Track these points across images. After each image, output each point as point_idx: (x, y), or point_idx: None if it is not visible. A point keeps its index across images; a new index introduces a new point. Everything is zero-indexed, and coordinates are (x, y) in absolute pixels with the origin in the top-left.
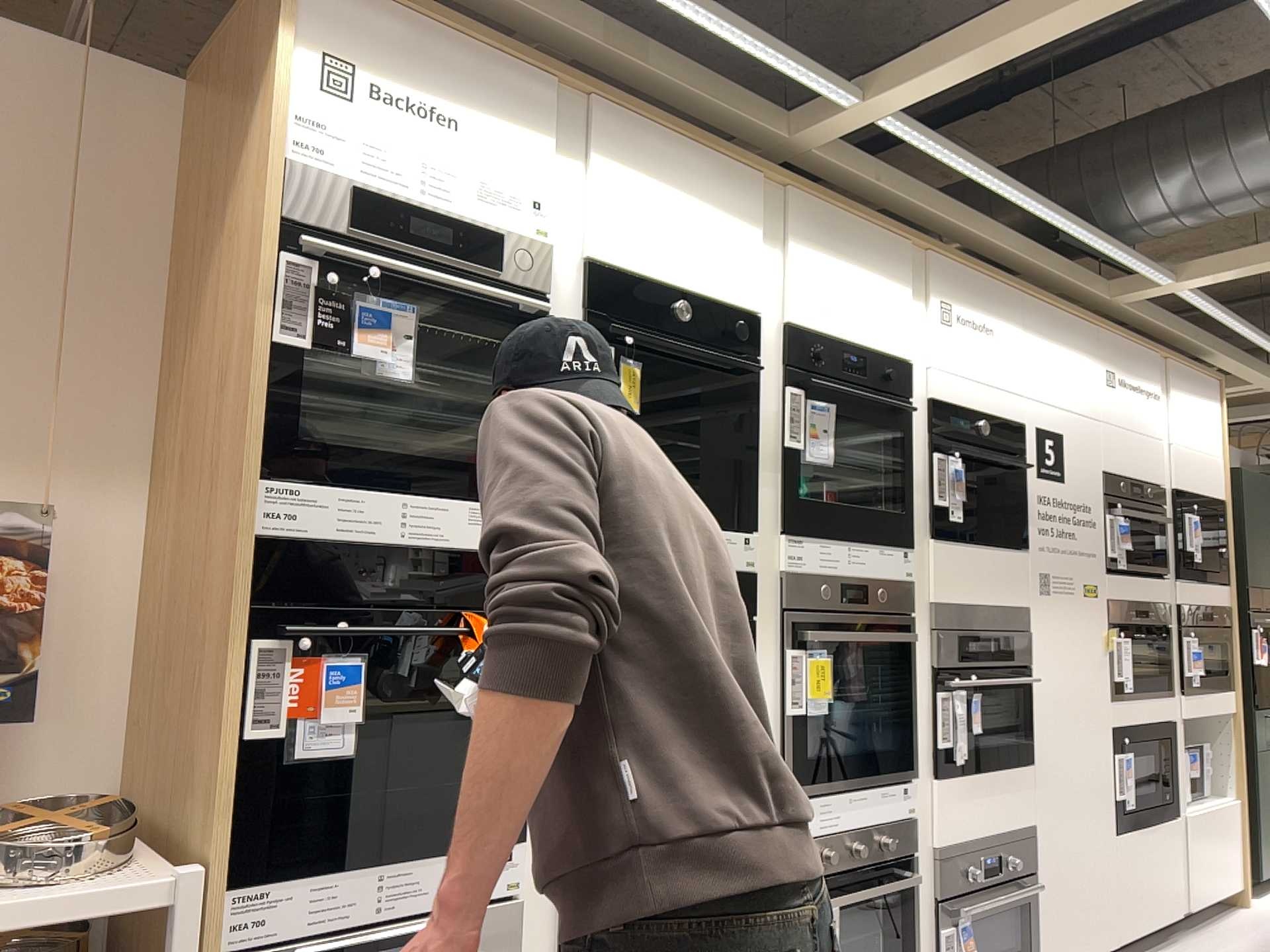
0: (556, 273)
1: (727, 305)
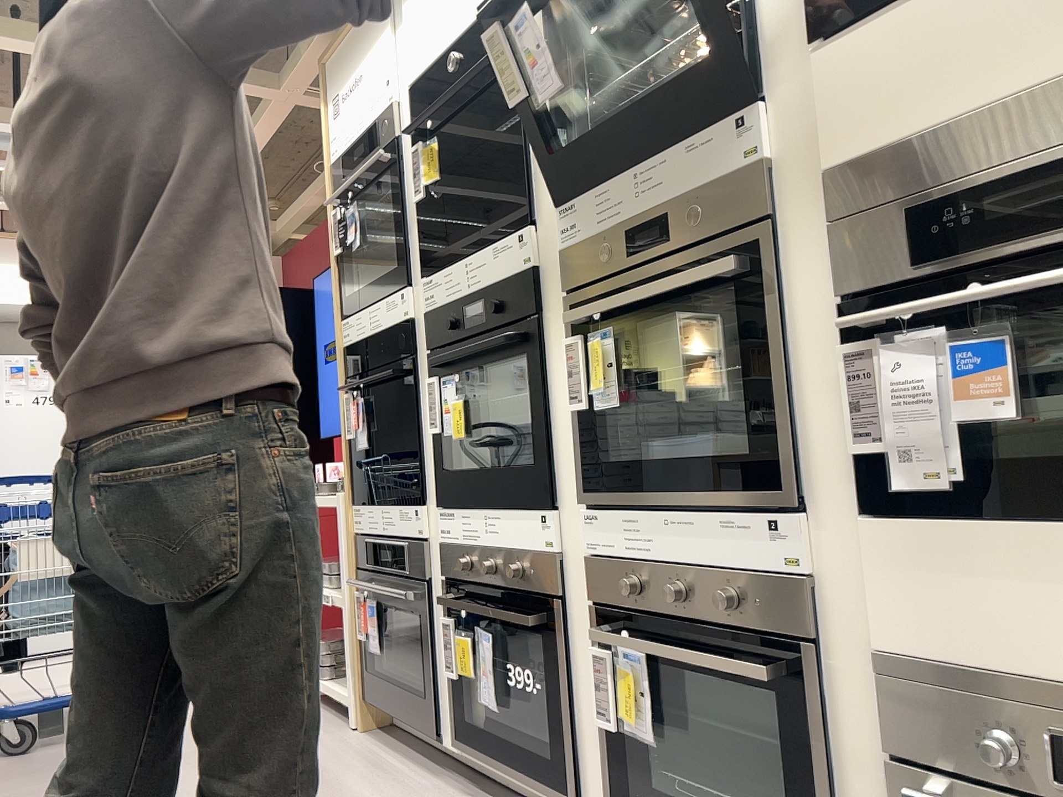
0: (398, 114)
1: (484, 6)
